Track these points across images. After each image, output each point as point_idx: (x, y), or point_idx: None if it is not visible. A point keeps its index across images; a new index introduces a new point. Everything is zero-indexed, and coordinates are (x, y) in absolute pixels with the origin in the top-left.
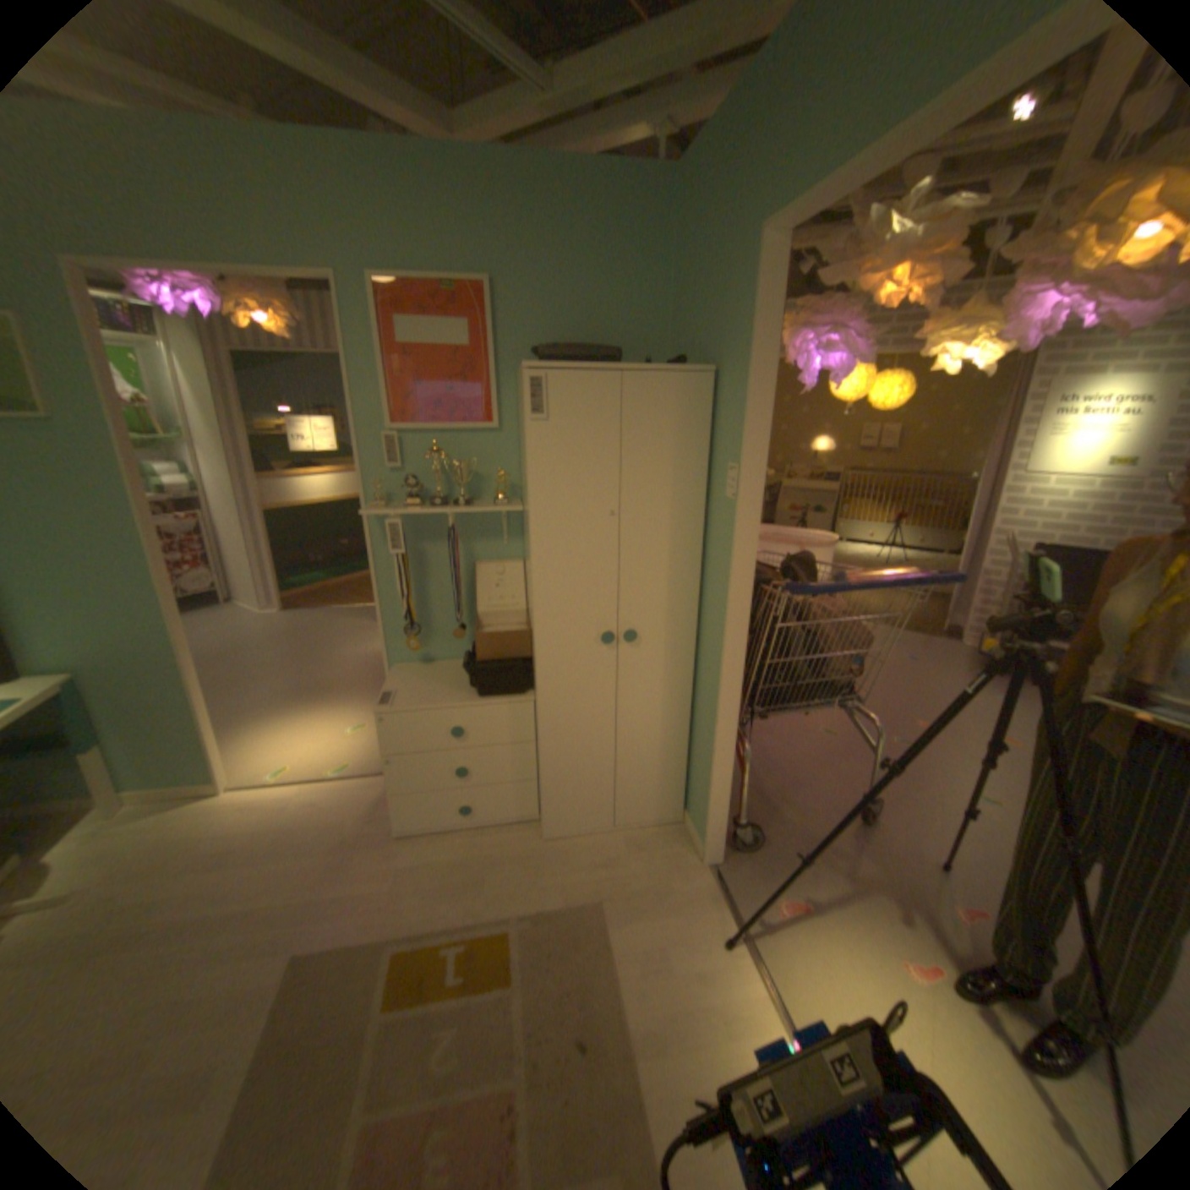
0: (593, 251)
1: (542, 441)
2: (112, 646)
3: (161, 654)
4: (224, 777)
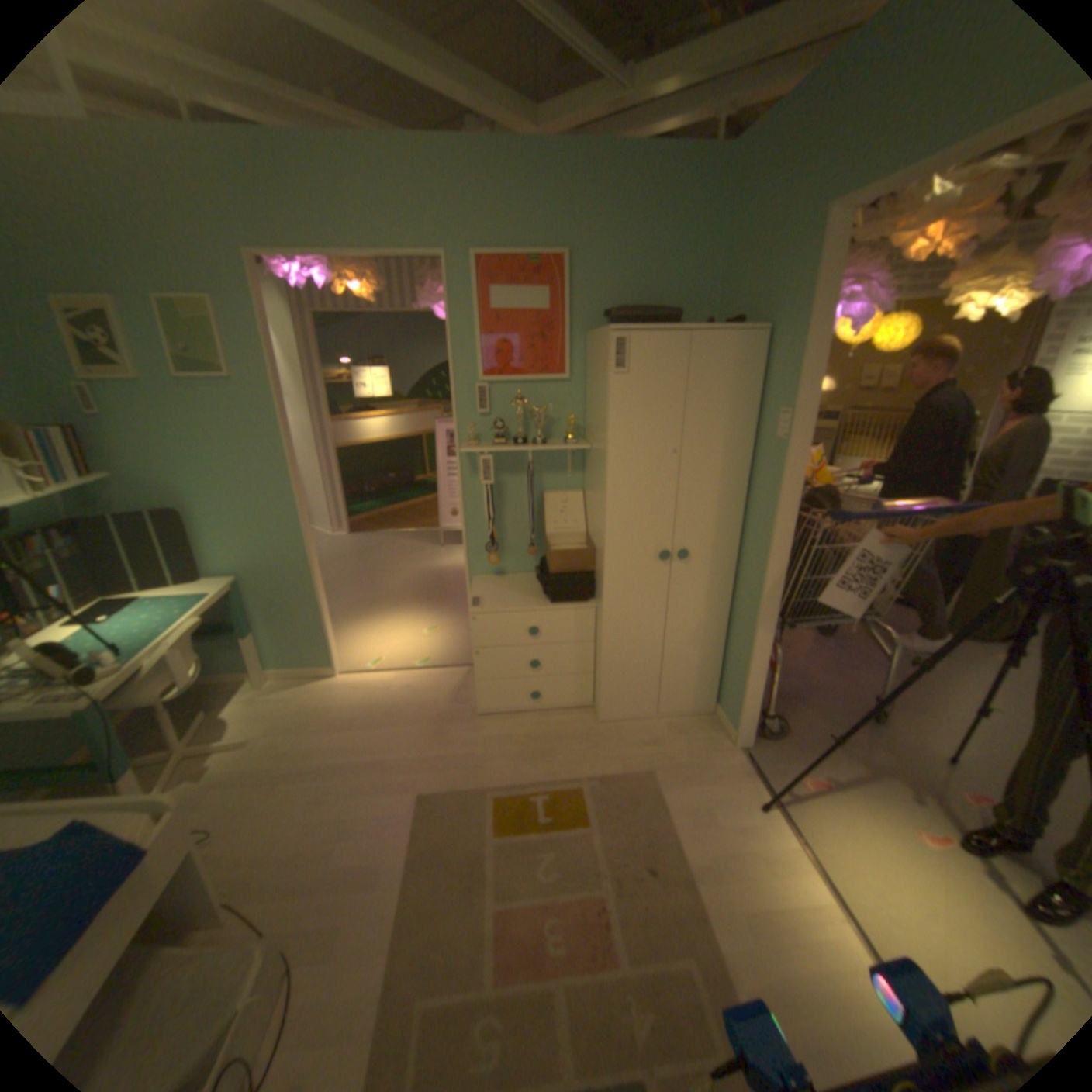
0: (655, 223)
1: (621, 391)
2: (261, 556)
3: (296, 564)
4: (337, 664)
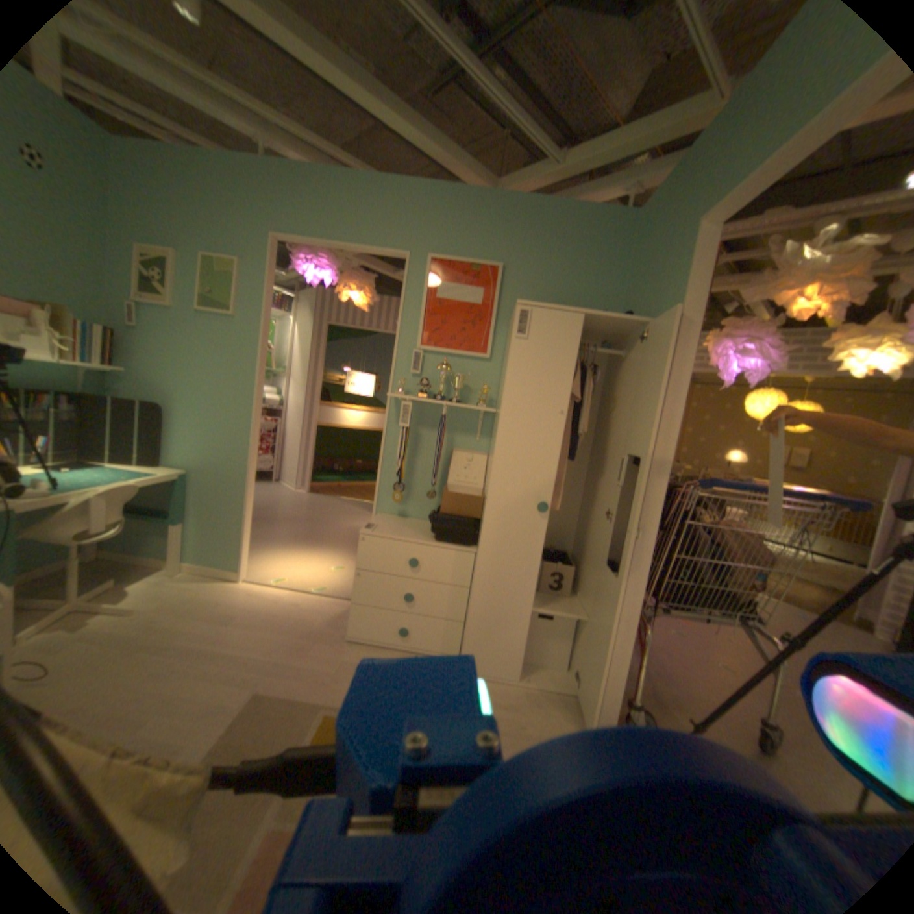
0: (574, 256)
1: (519, 353)
2: (212, 459)
3: (237, 471)
4: (243, 572)
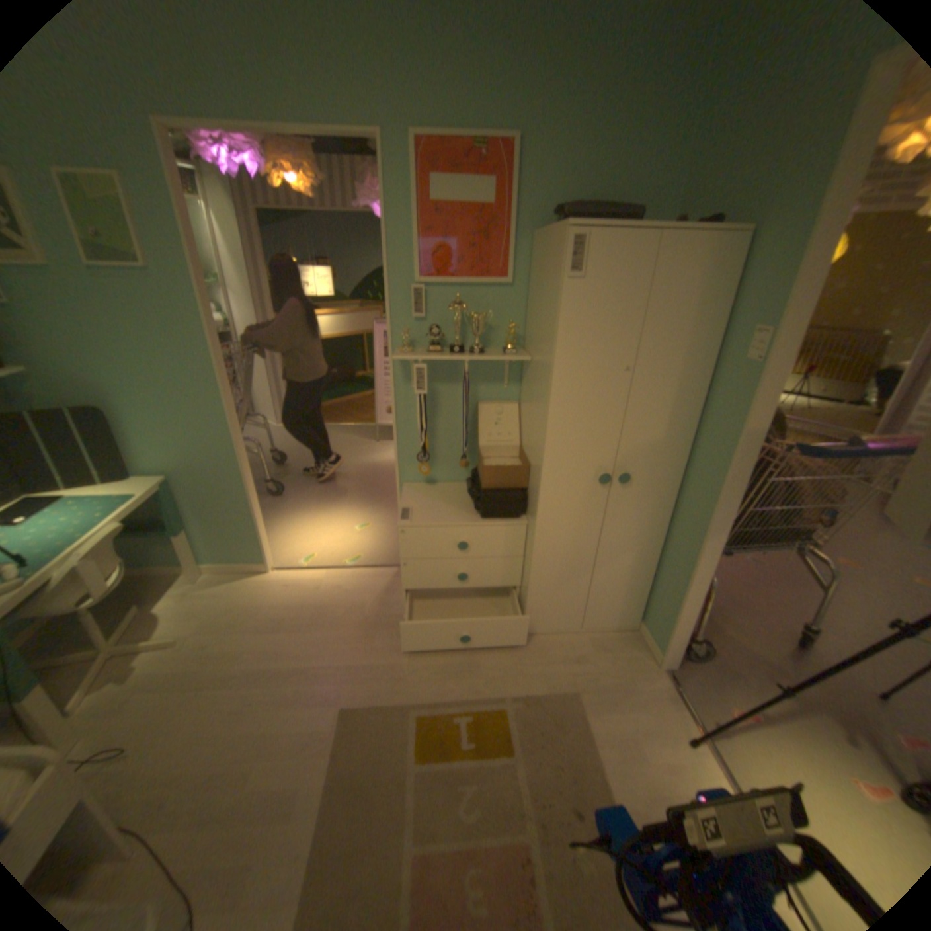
0: (622, 103)
1: (576, 298)
2: (192, 456)
3: (228, 464)
4: (271, 559)
